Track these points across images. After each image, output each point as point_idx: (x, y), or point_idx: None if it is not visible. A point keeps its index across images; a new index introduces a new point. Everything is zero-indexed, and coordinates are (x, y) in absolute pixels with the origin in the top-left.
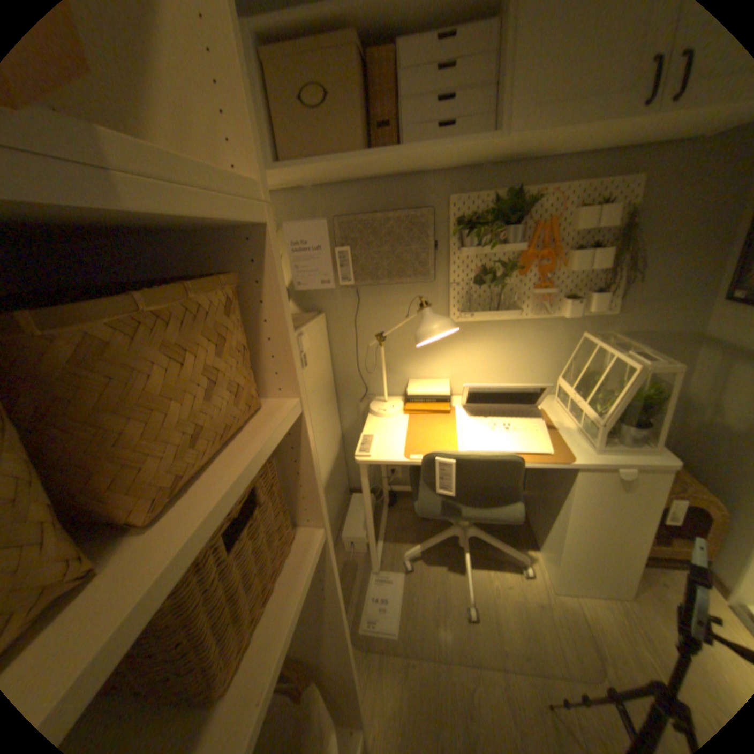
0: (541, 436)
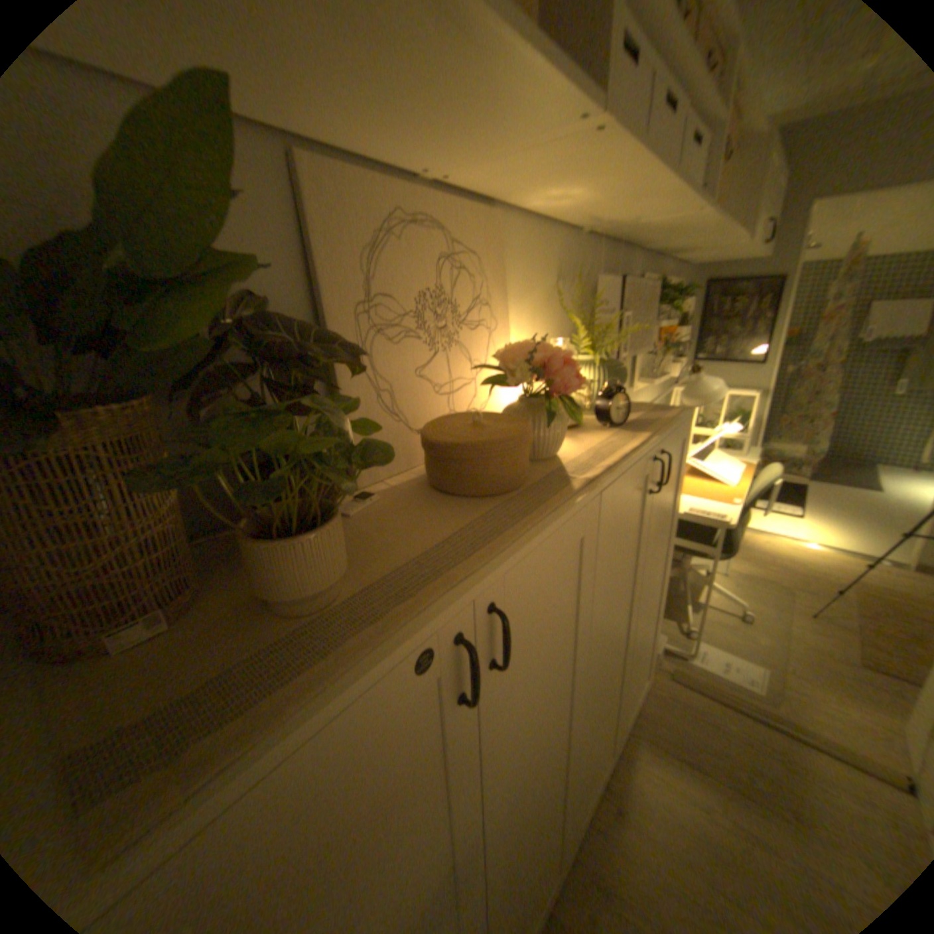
0: (731, 459)
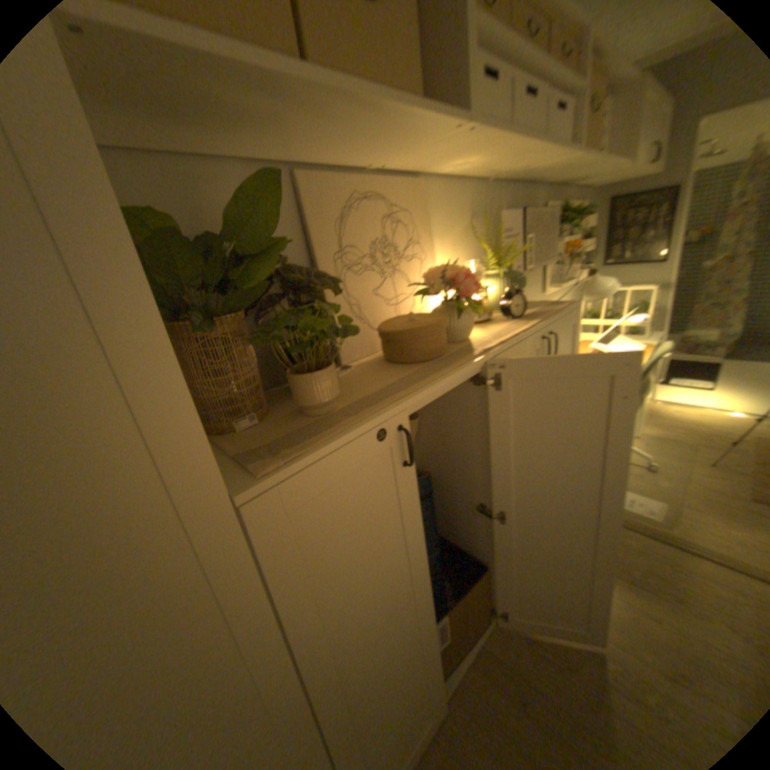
0: (634, 342)
